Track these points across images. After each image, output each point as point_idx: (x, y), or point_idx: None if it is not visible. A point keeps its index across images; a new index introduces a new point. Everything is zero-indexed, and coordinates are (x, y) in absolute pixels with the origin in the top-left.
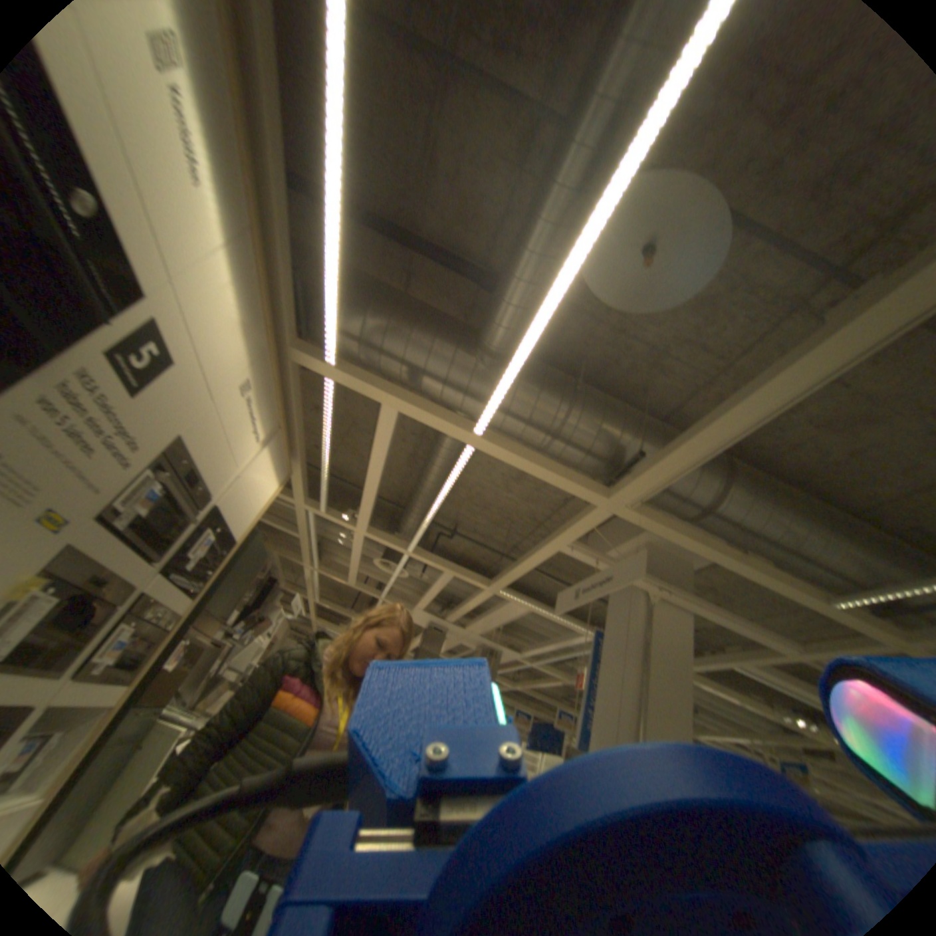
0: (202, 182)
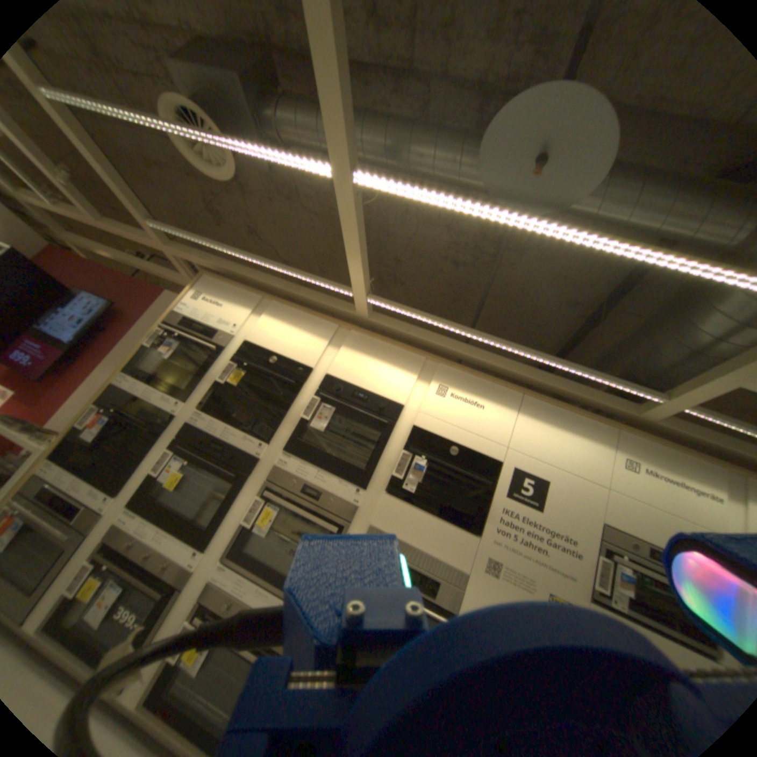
0: (481, 404)
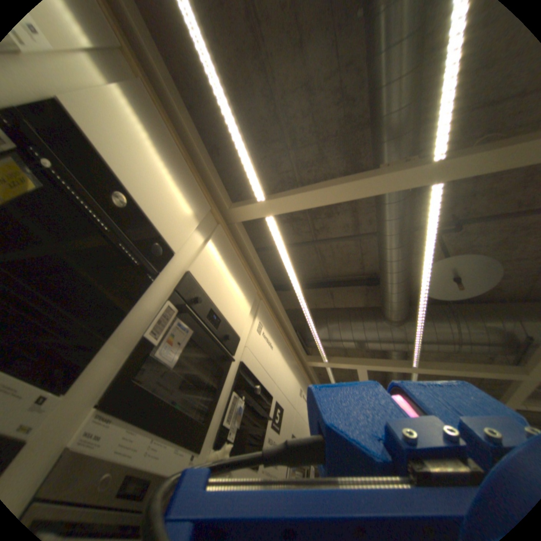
0: (271, 346)
